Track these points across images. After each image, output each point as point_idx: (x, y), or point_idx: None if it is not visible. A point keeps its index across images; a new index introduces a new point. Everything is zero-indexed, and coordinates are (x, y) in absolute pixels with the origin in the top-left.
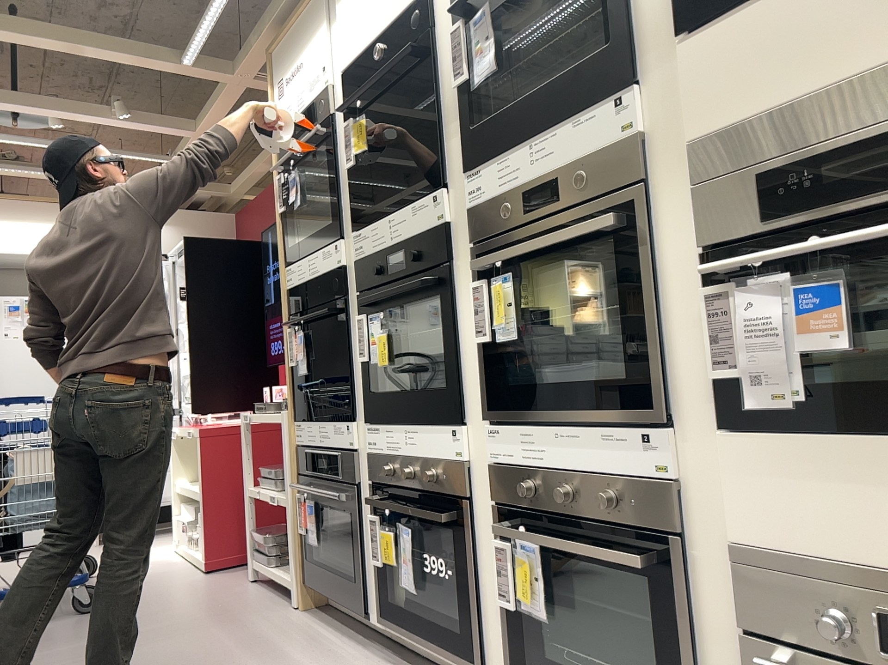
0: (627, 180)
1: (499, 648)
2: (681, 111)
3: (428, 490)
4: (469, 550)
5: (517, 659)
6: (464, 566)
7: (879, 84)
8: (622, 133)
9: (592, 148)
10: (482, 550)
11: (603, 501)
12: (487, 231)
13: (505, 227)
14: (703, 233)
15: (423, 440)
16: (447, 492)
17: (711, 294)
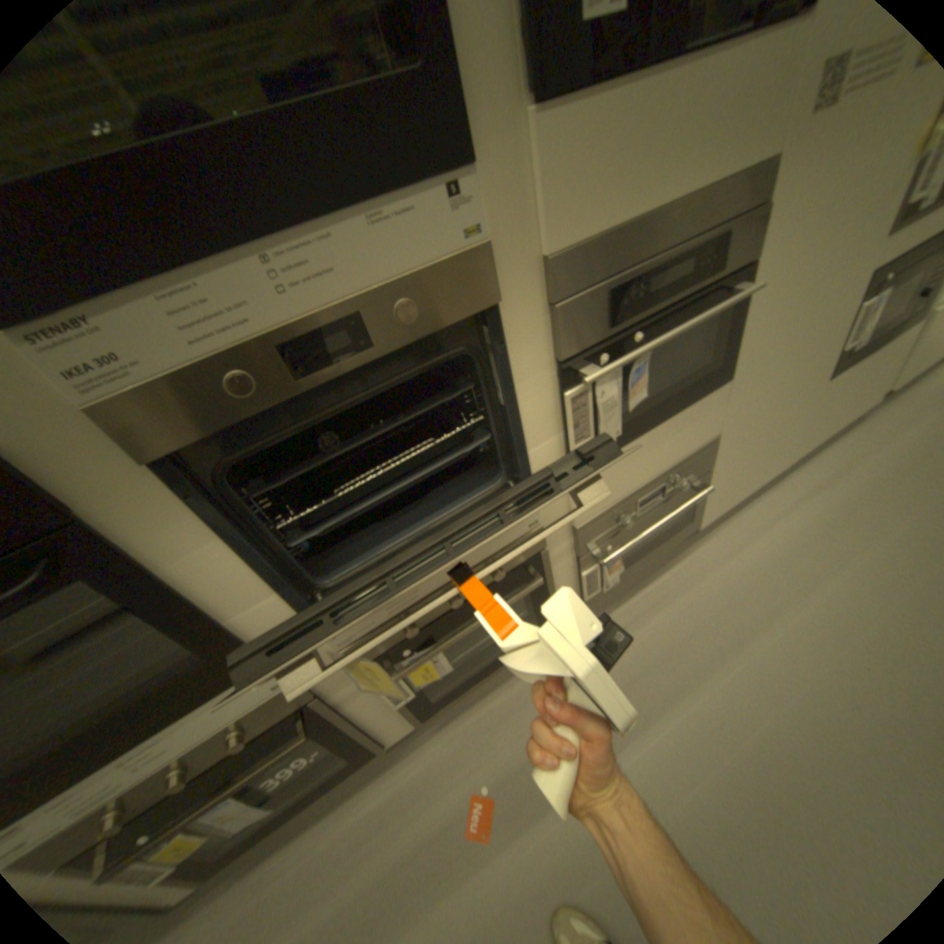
0: (481, 306)
1: (389, 726)
2: (530, 213)
3: (224, 754)
4: (333, 722)
5: (415, 713)
6: (328, 735)
7: (684, 212)
8: (466, 239)
9: (418, 261)
10: (342, 708)
11: (494, 576)
12: (191, 431)
13: (247, 410)
14: (563, 348)
15: (178, 735)
16: (270, 725)
17: (573, 396)
